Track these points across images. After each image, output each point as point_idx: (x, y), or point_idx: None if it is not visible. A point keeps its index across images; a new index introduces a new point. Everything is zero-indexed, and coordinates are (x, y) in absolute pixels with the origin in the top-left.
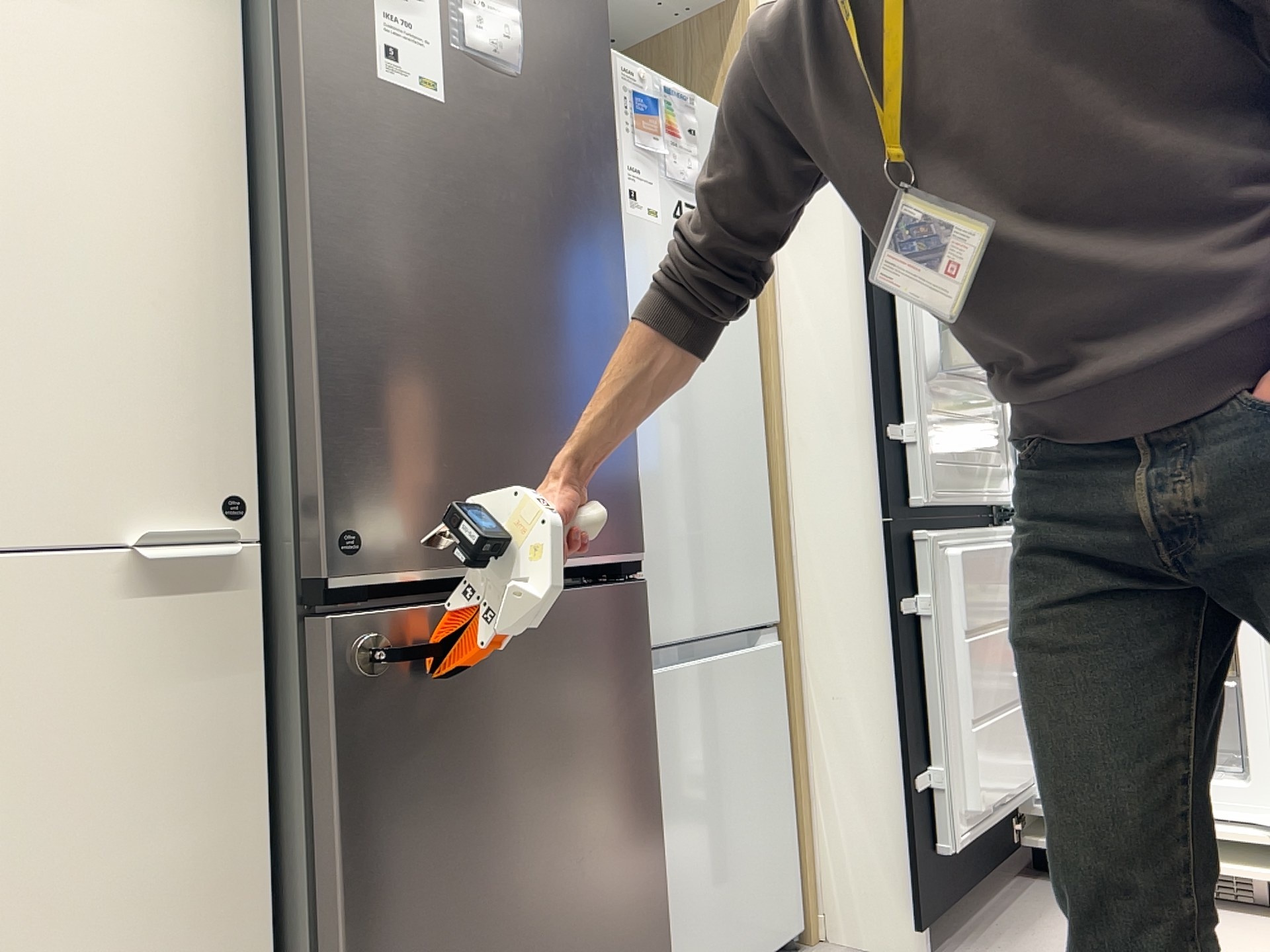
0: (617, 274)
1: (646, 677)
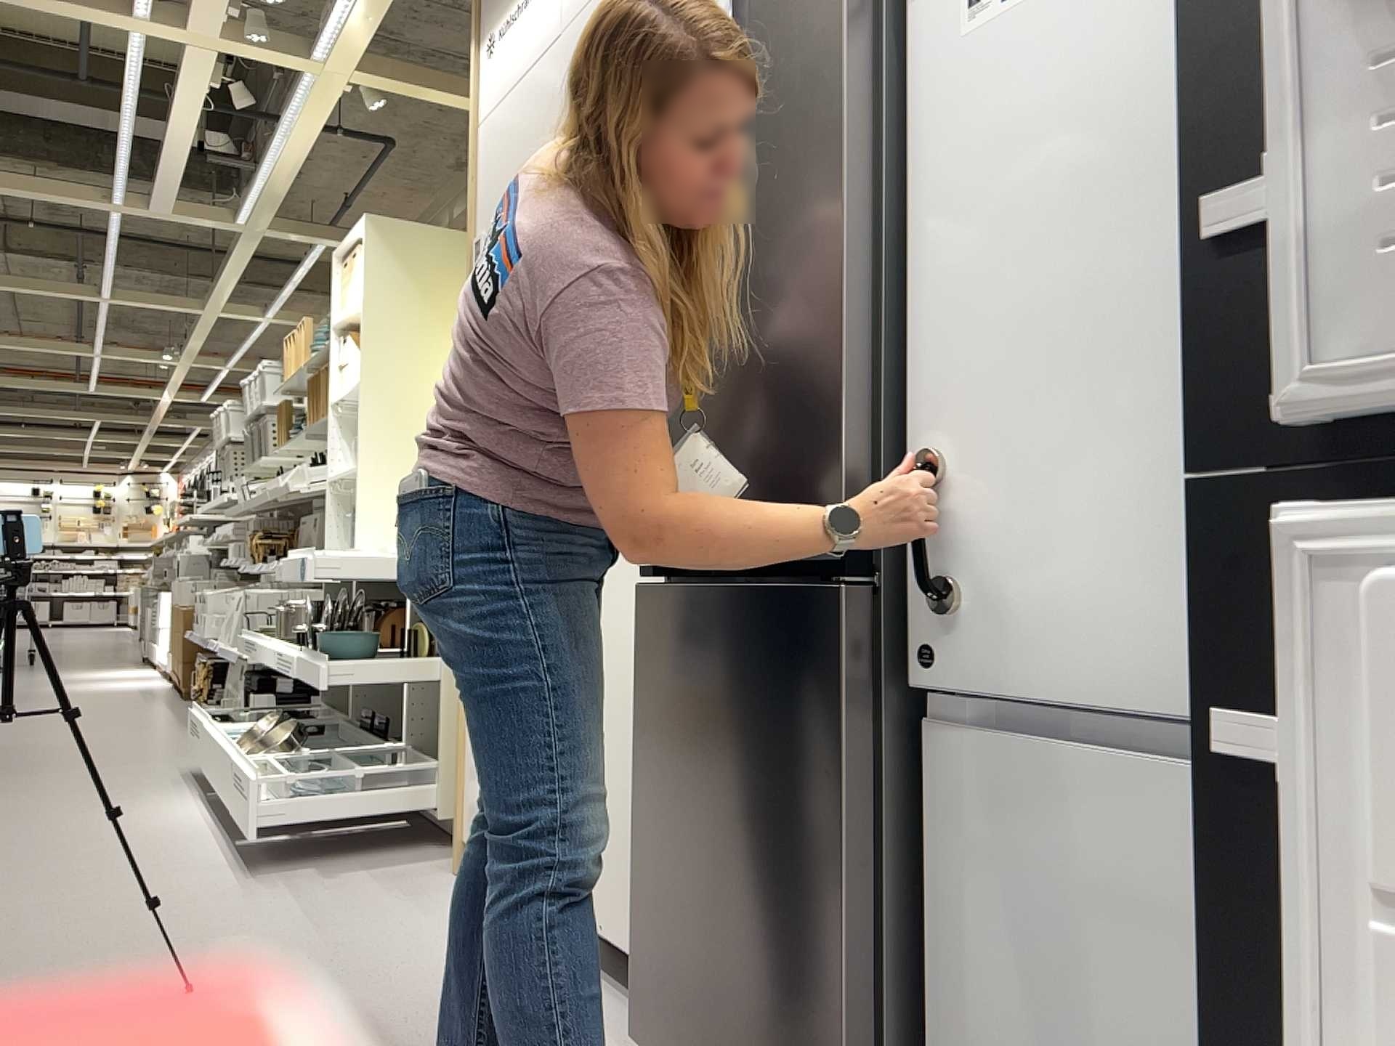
0: (835, 201)
1: (840, 713)
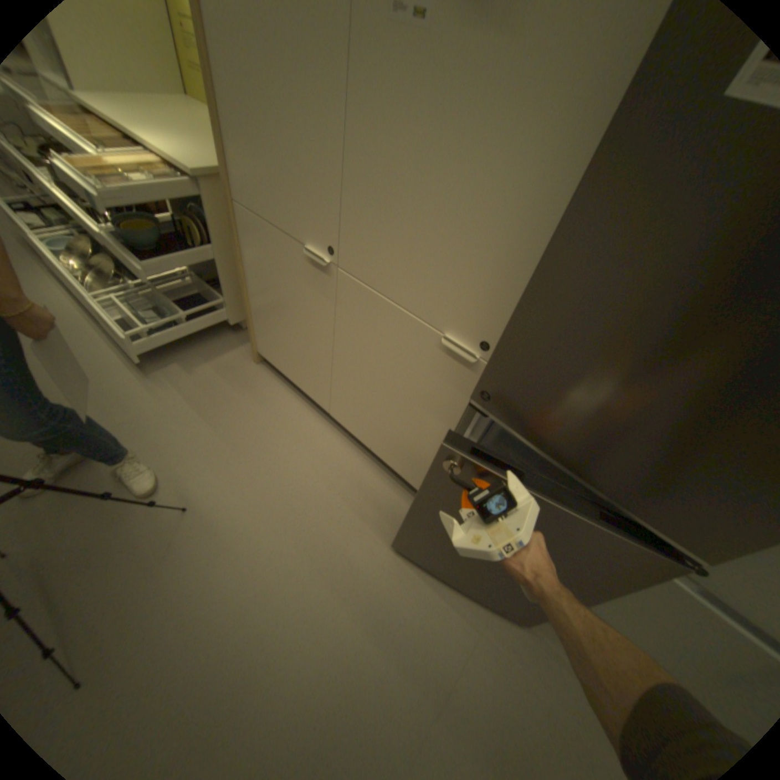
0: None
1: (638, 584)
